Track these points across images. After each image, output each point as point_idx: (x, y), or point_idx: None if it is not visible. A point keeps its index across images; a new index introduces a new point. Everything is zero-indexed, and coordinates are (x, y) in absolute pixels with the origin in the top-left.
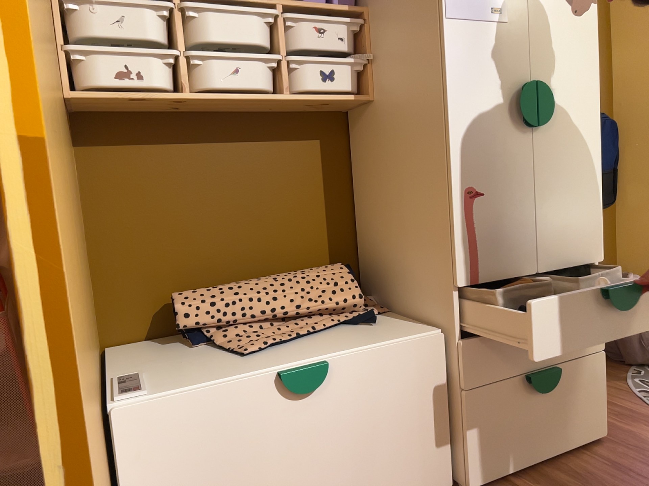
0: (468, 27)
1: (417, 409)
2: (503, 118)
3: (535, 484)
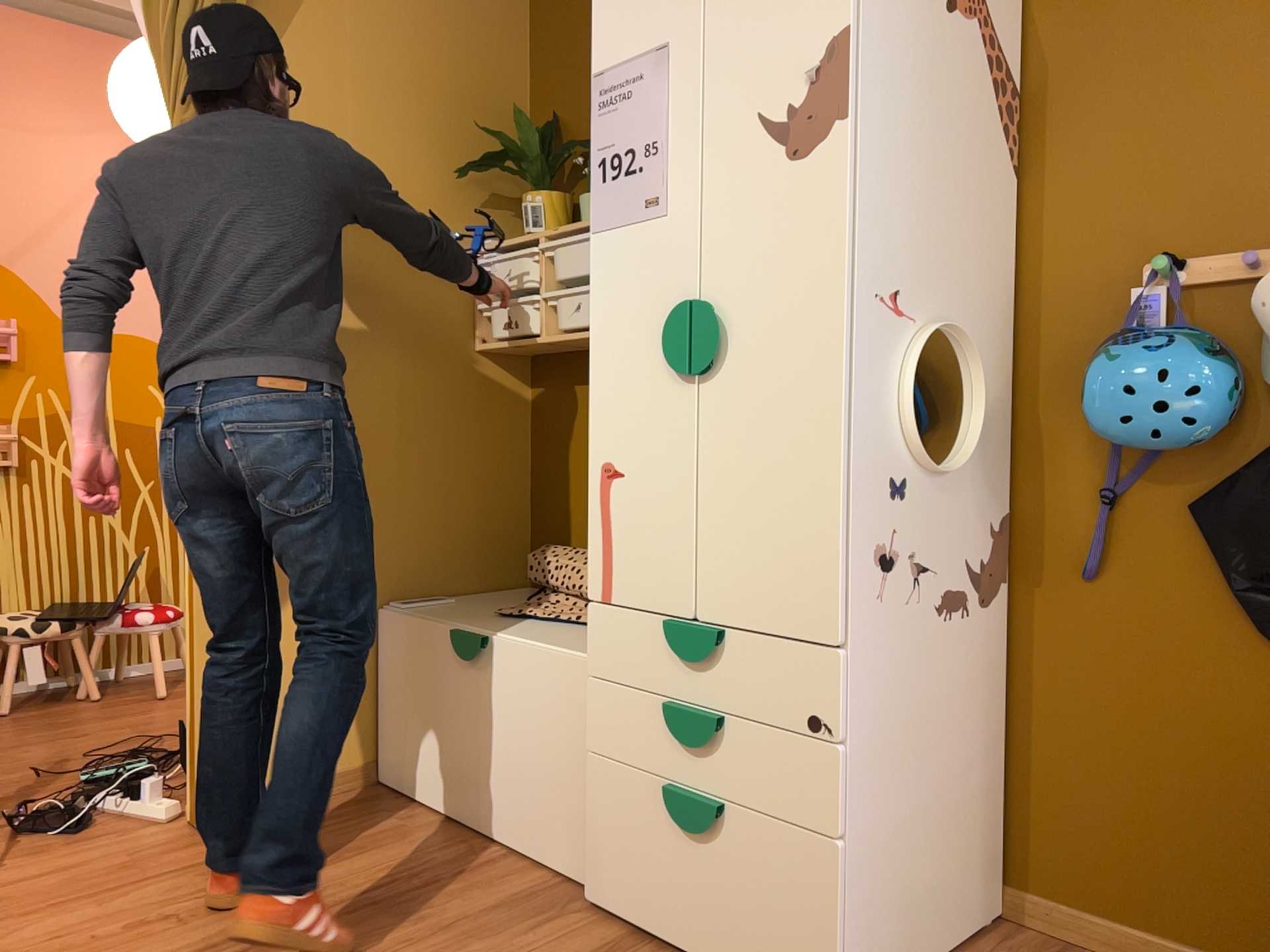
0: (617, 236)
1: (560, 747)
2: (653, 360)
3: None
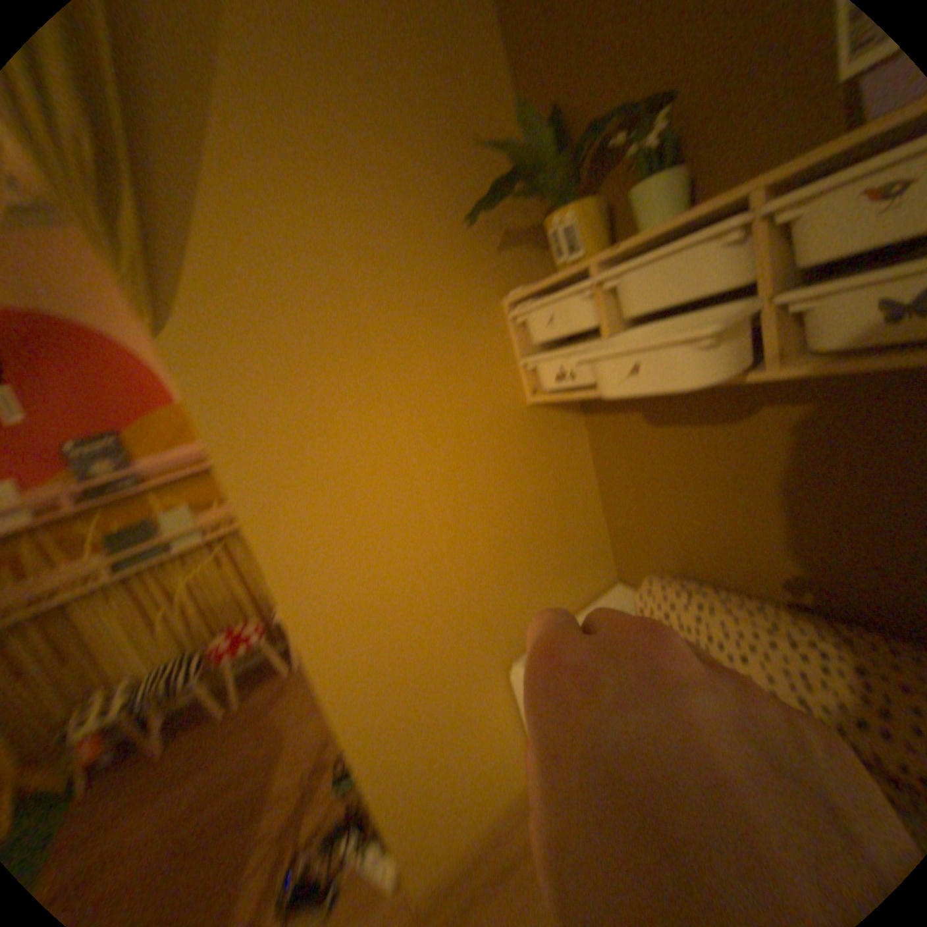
0: None
1: None
2: None
3: None
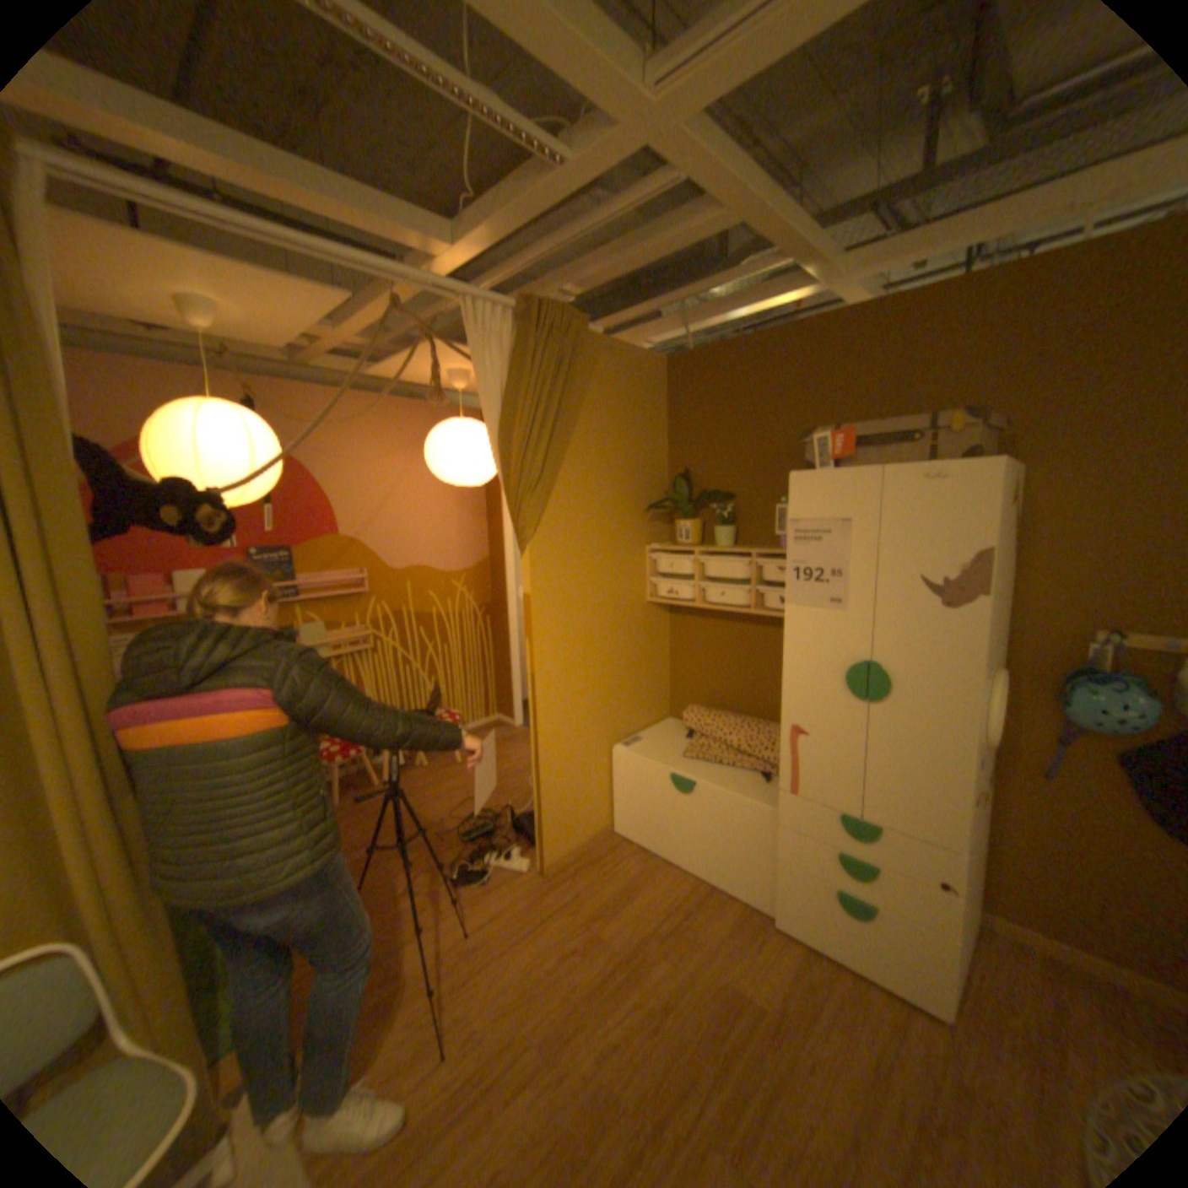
0: (806, 611)
1: (750, 848)
2: (833, 684)
3: (818, 969)
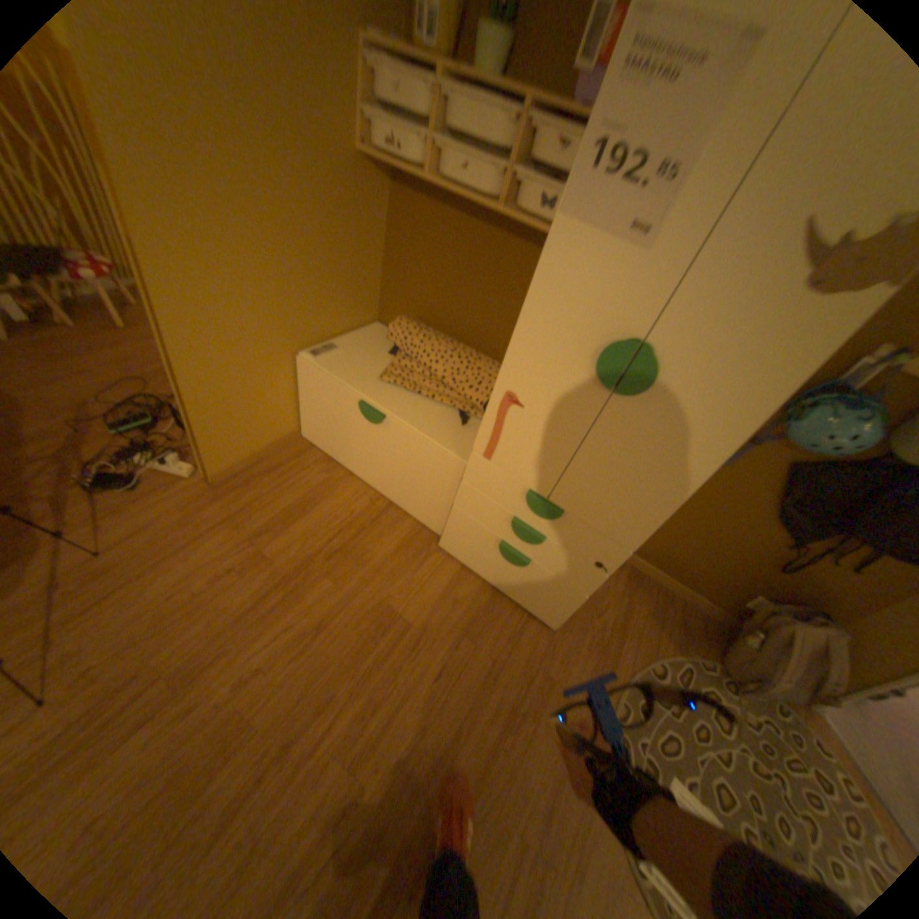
0: (585, 235)
1: (431, 484)
2: (578, 357)
3: (466, 583)
